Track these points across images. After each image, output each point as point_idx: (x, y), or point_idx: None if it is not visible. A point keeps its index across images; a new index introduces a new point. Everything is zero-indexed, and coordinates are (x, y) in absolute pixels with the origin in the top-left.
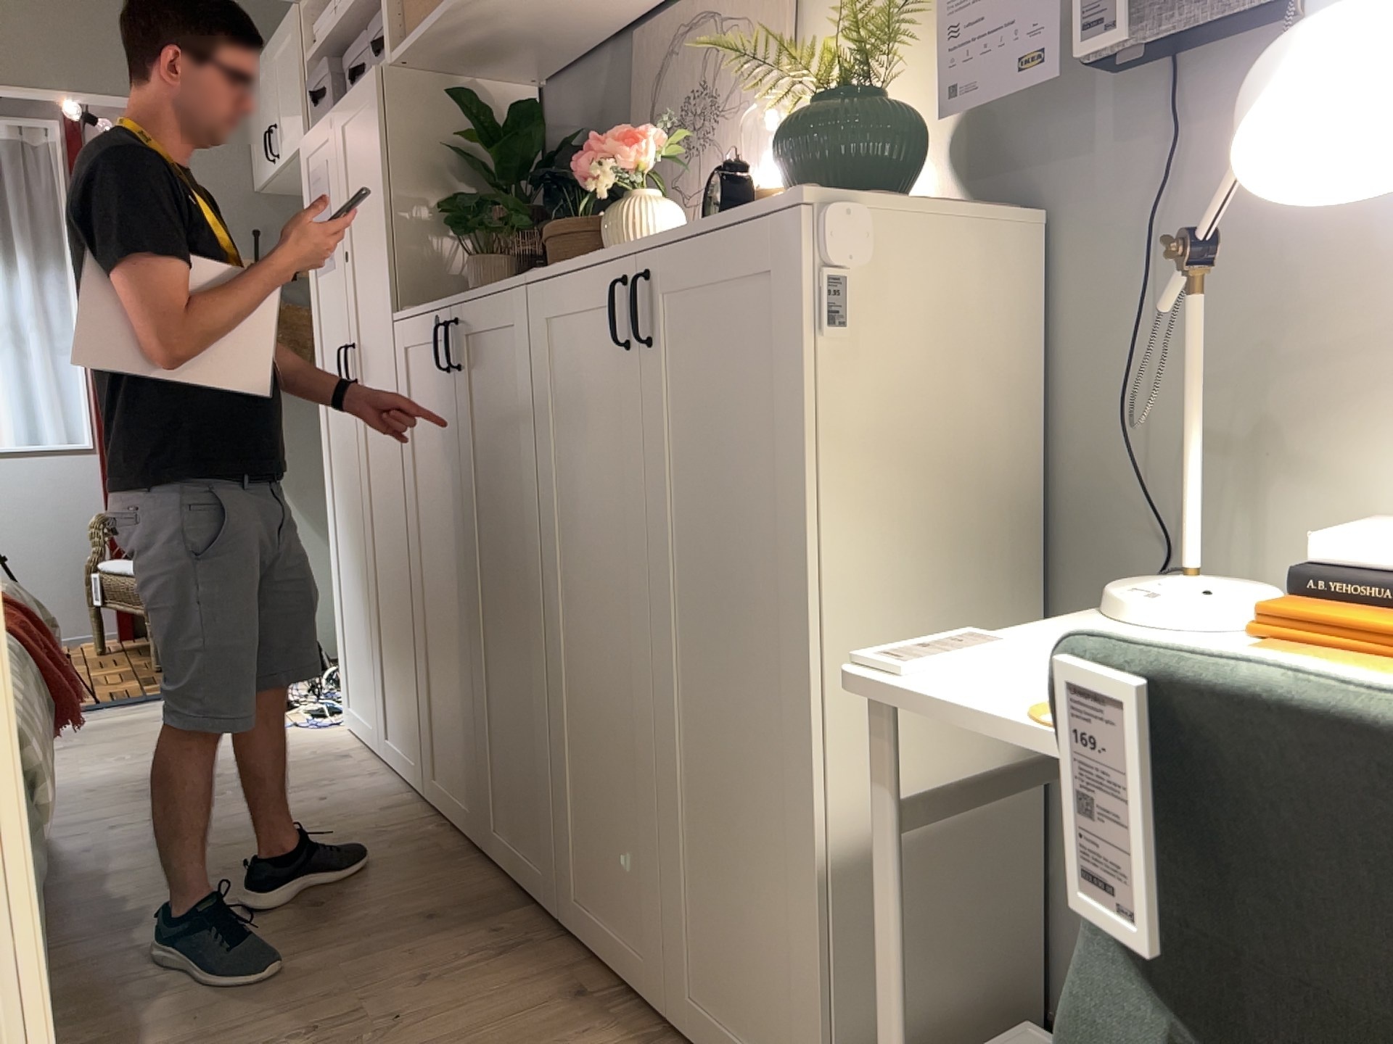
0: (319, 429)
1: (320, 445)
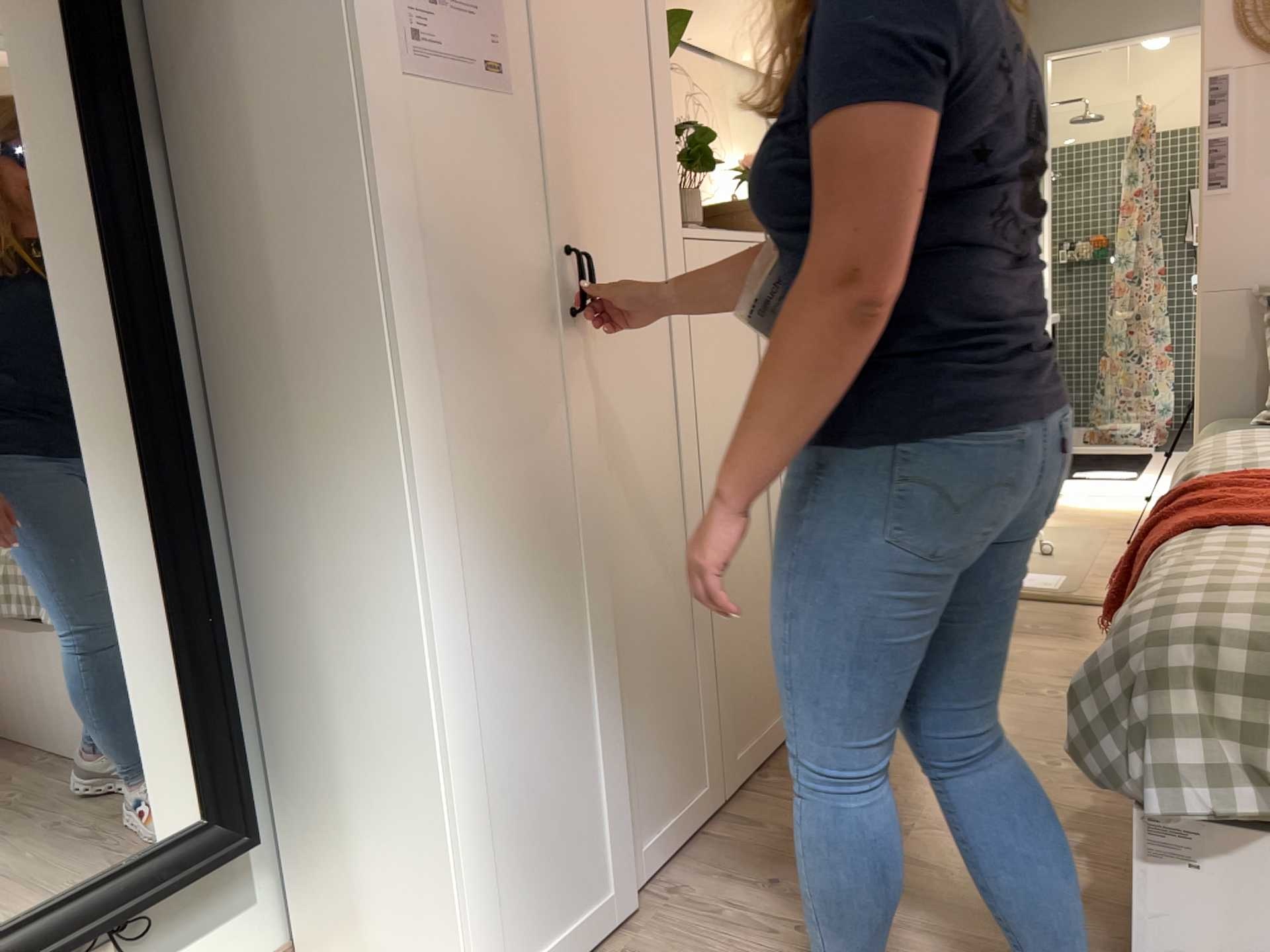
0: (400, 426)
1: (405, 464)
